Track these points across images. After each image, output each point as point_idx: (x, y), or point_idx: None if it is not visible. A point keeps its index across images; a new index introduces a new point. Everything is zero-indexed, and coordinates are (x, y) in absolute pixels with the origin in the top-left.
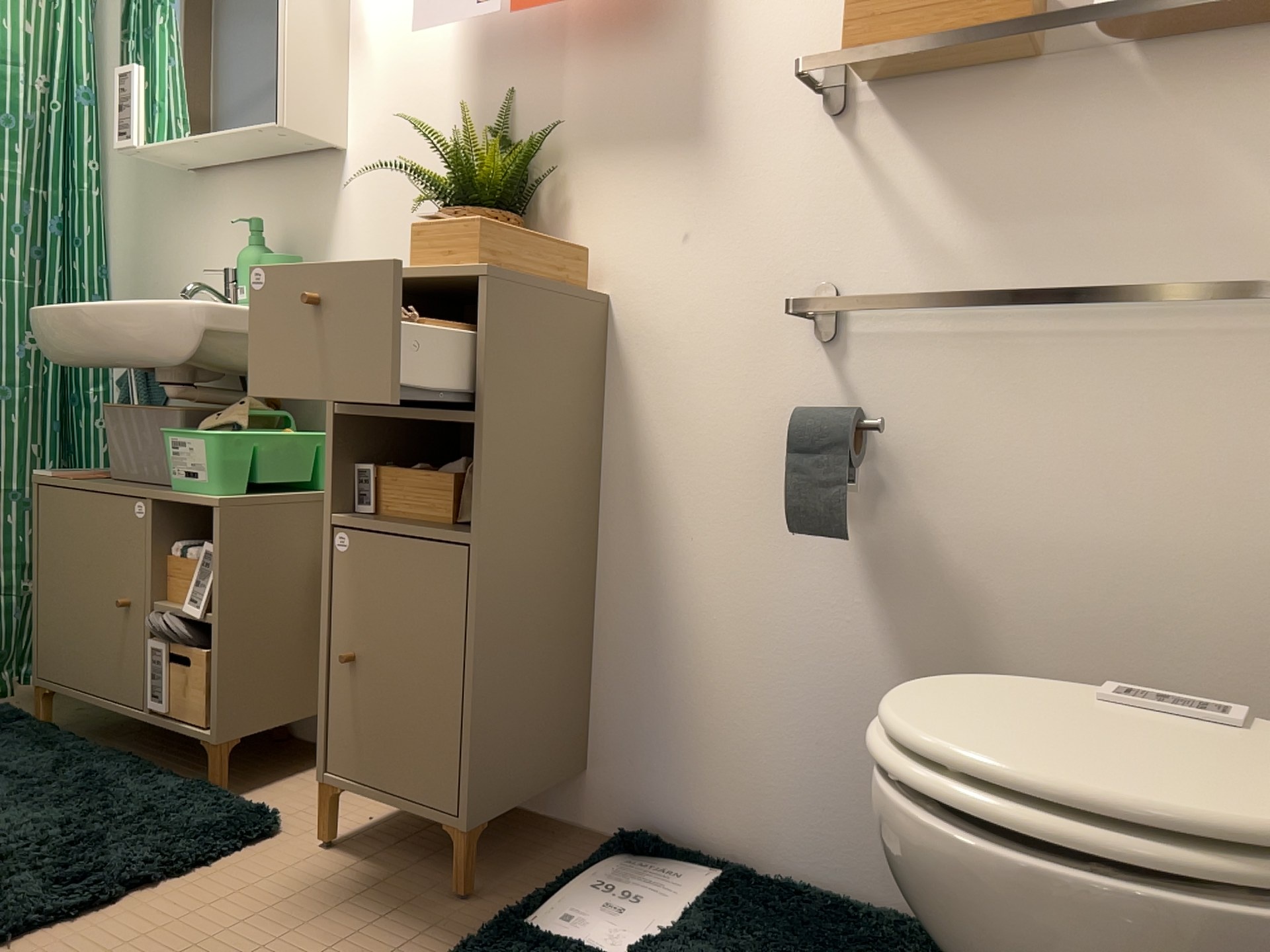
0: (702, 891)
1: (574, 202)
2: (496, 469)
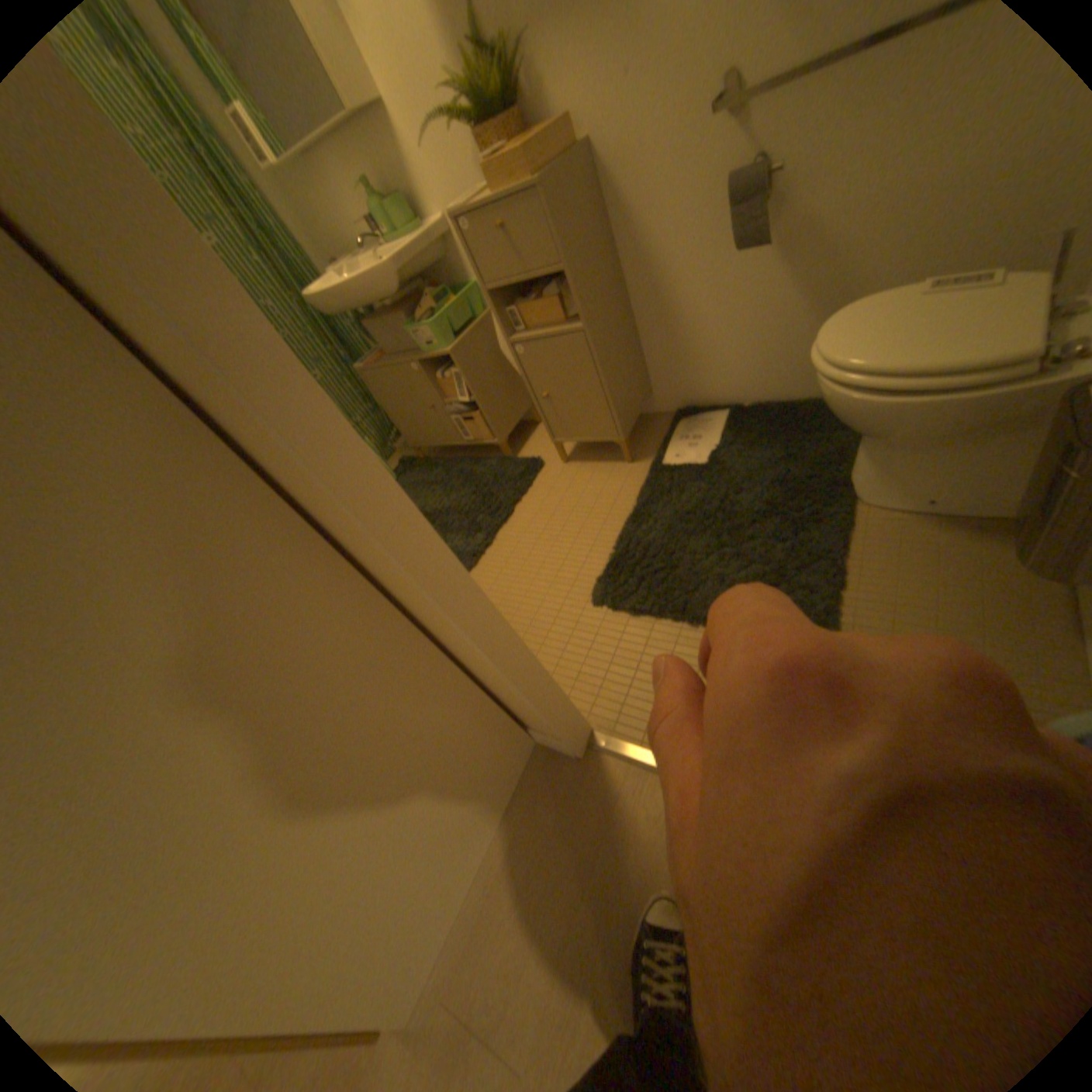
0: (725, 422)
1: (545, 72)
2: (582, 287)
